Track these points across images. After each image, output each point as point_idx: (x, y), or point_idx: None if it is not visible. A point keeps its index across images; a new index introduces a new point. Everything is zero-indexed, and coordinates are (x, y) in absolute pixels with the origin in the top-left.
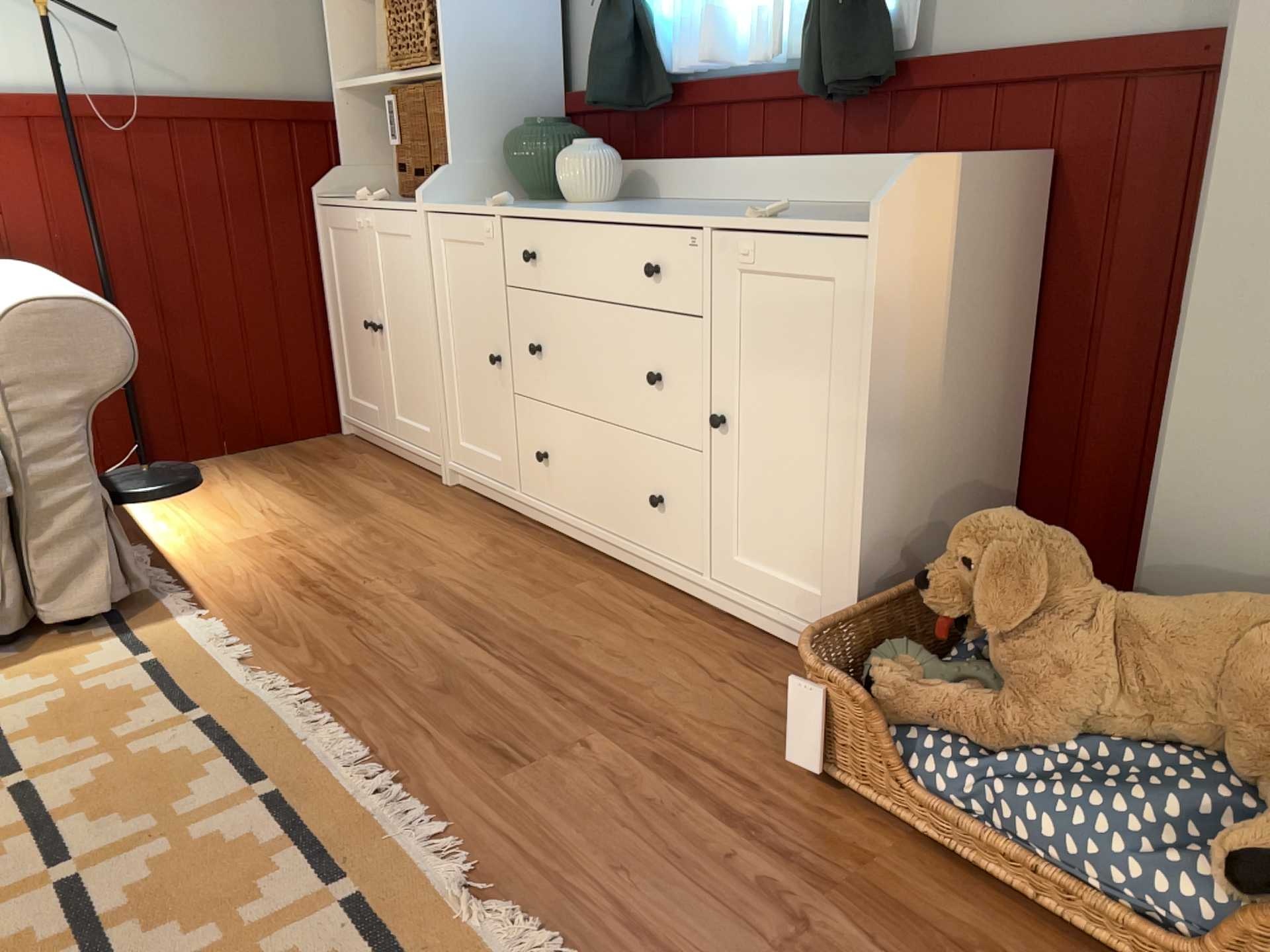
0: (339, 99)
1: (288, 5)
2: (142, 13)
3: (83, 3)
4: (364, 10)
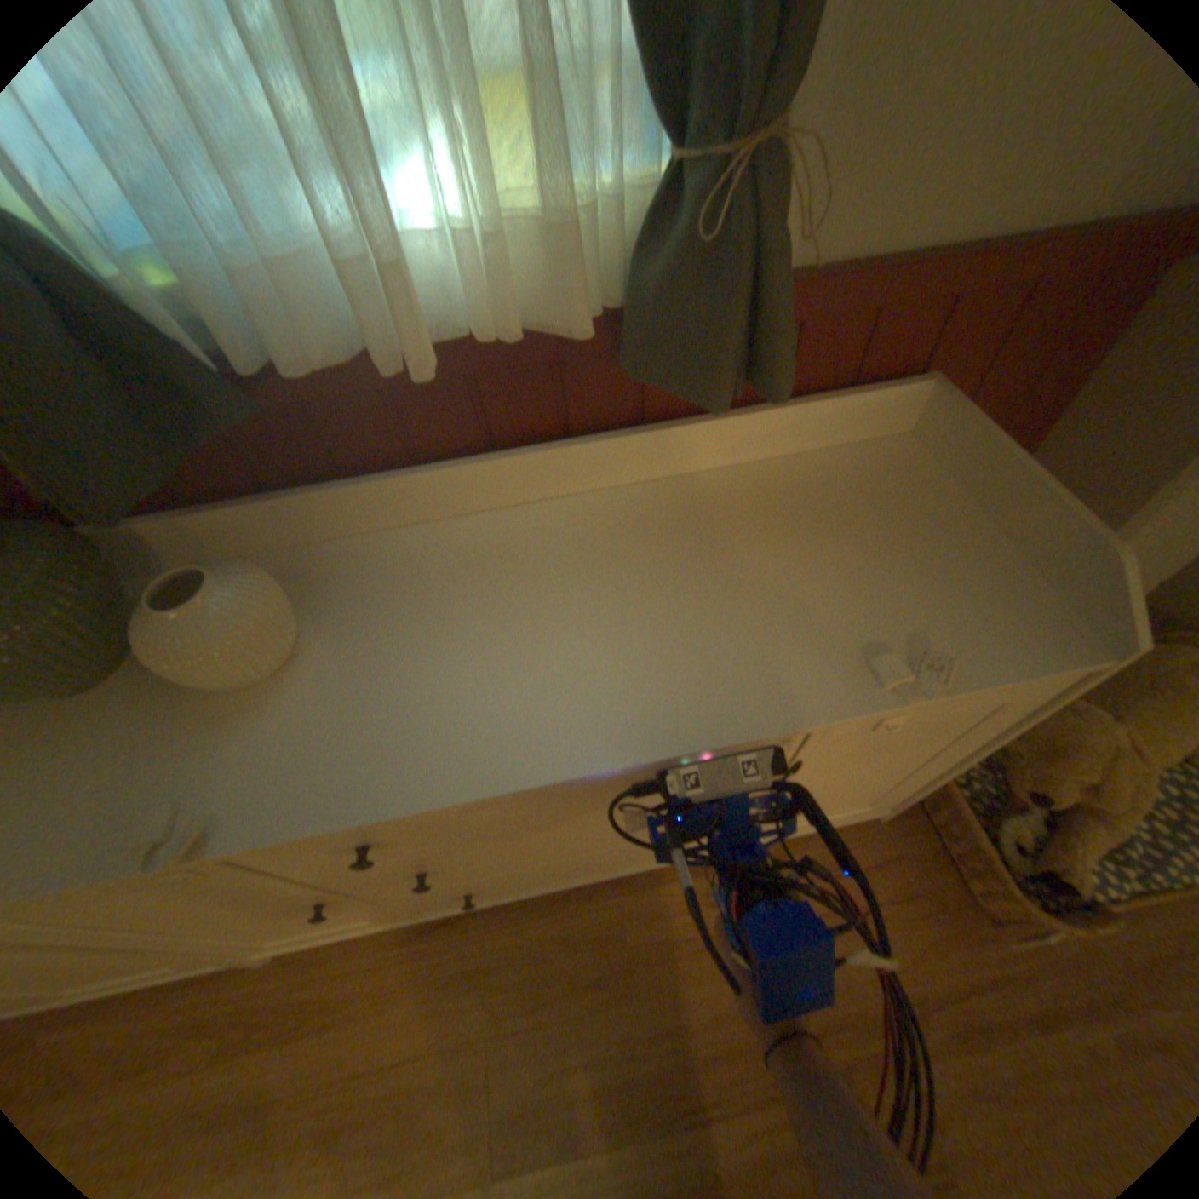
0: None
1: None
2: None
3: None
4: None
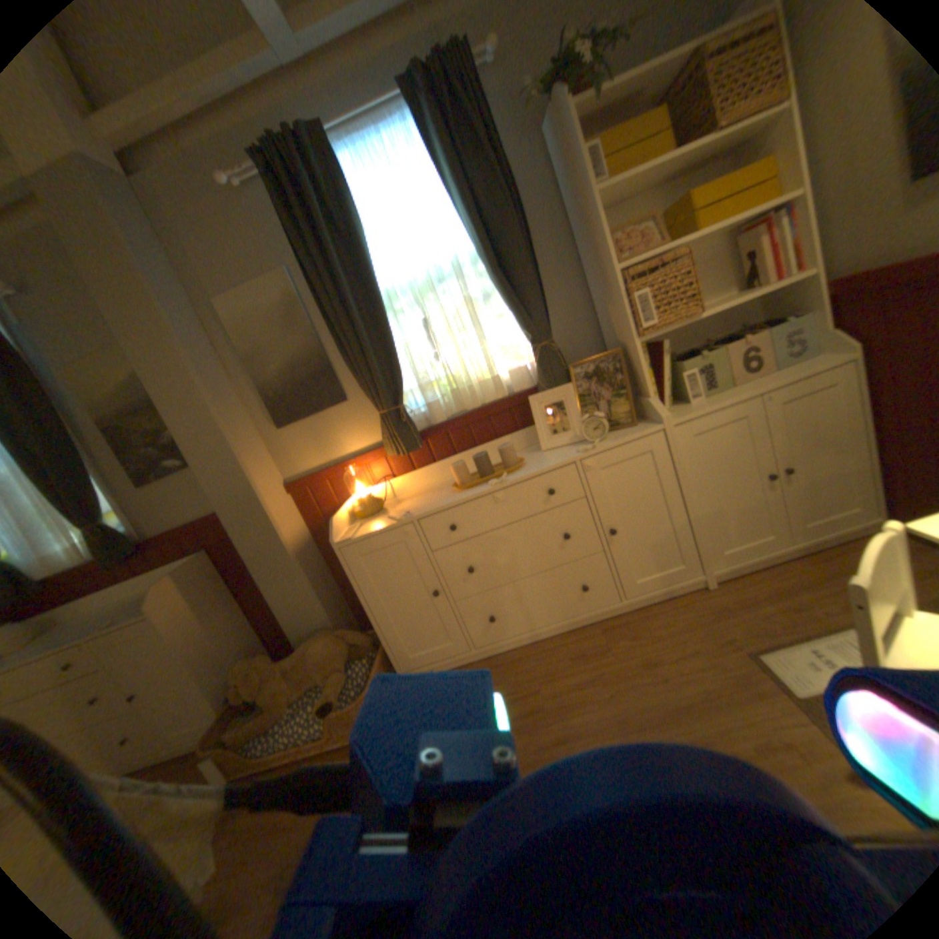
0: None
1: None
2: None
3: None
4: None
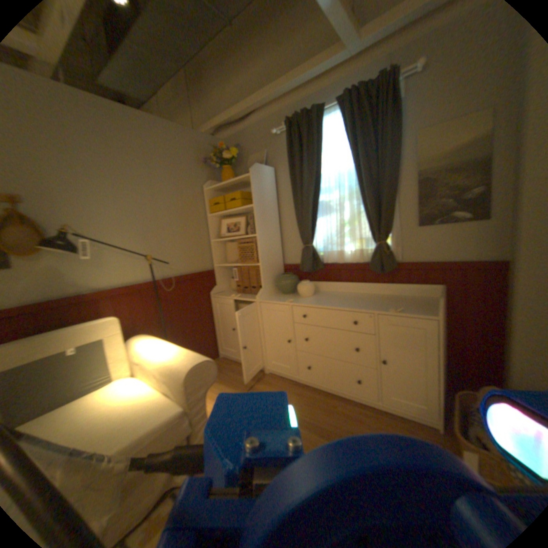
0: (216, 267)
1: (202, 245)
2: (168, 254)
3: (153, 254)
4: (221, 244)
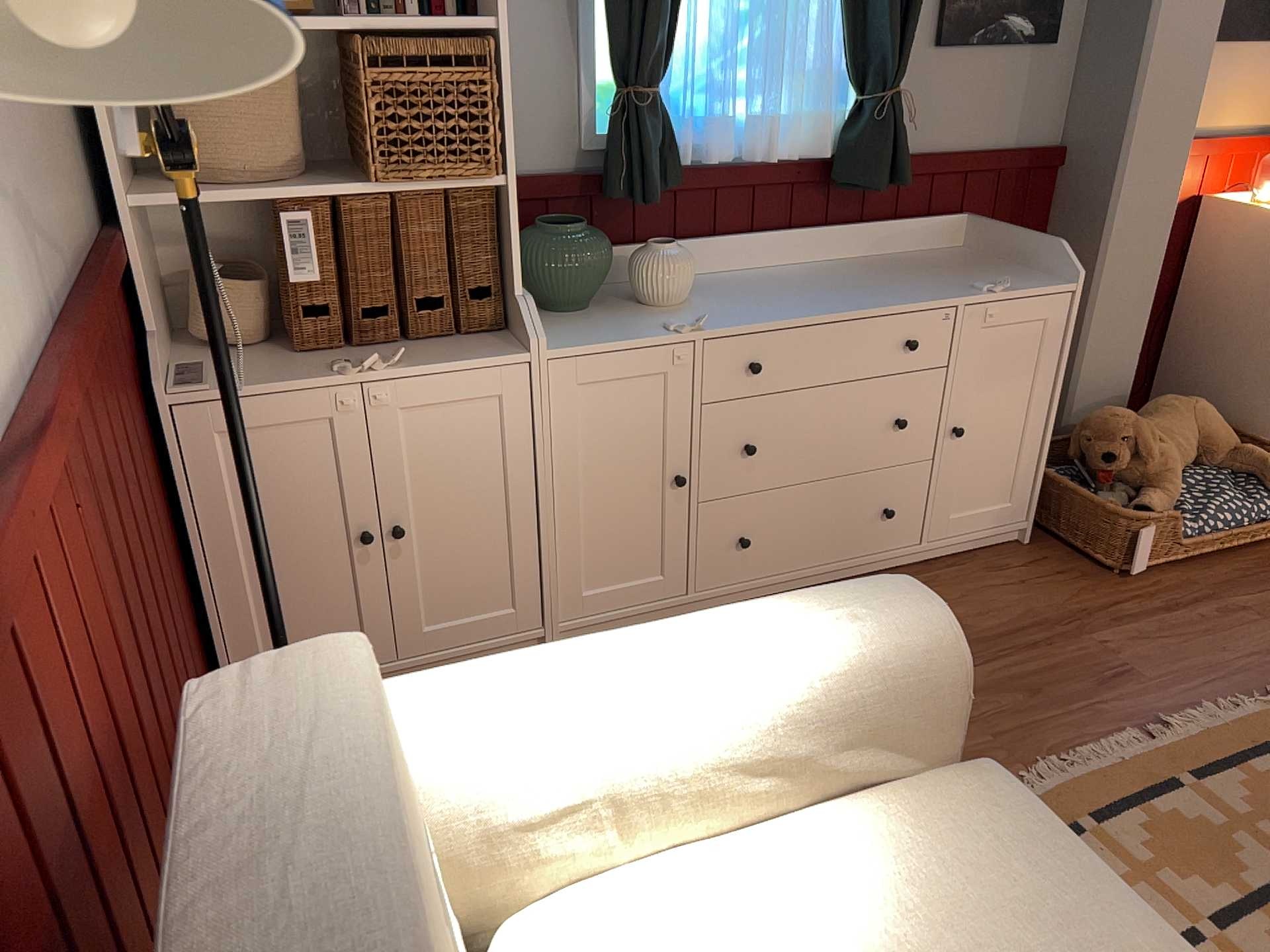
0: (130, 219)
1: None
2: (7, 126)
3: None
4: None
